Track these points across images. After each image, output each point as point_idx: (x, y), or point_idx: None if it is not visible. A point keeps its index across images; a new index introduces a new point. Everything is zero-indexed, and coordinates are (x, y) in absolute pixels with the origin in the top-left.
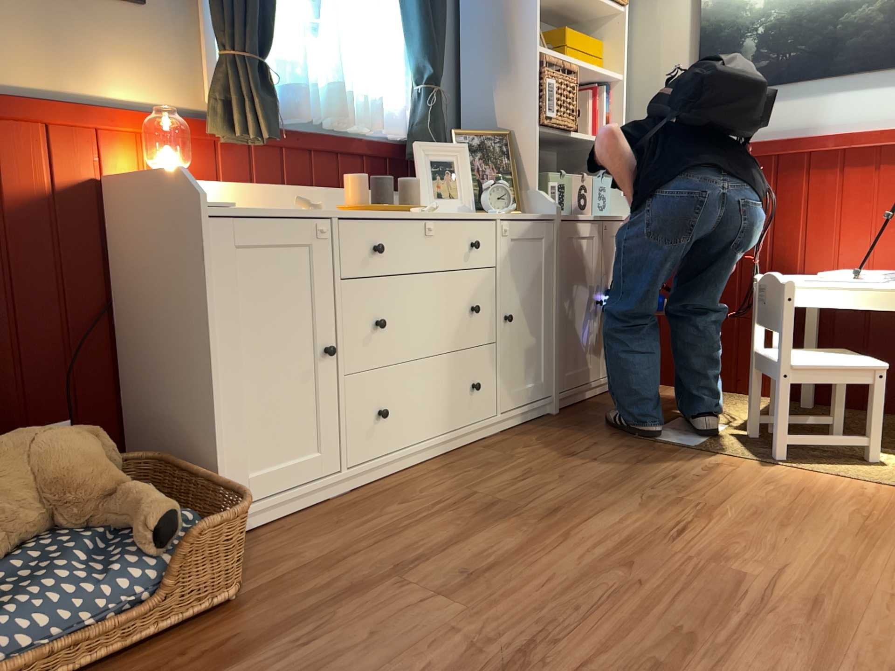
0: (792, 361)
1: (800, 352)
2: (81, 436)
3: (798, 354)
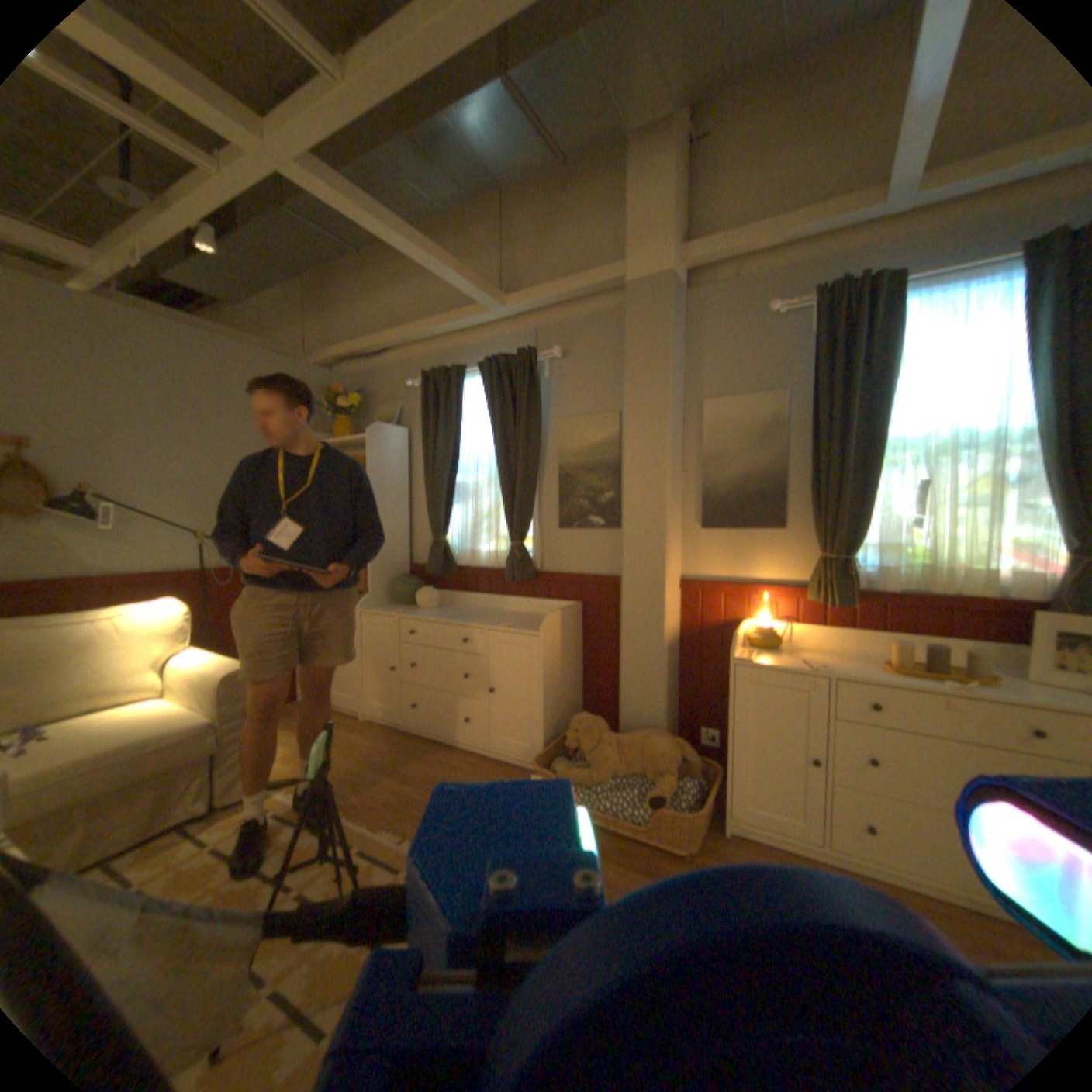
0: None
1: None
2: (669, 745)
3: None
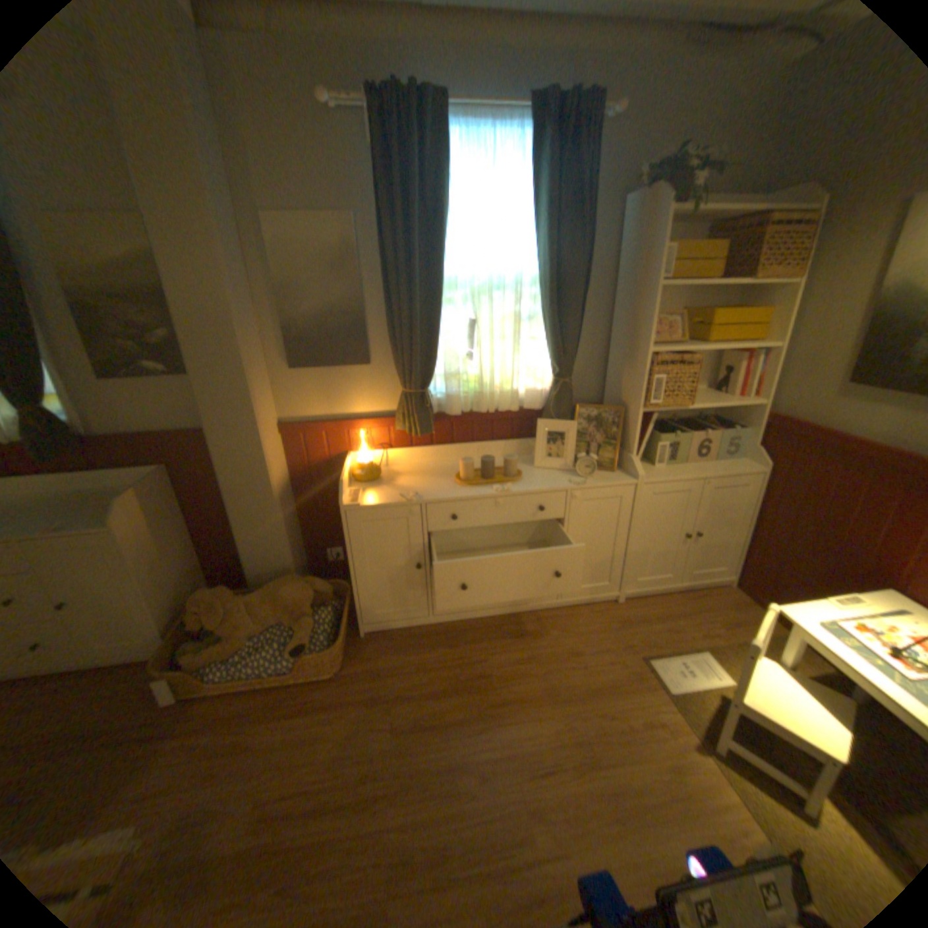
0: (752, 700)
1: (797, 686)
2: (299, 590)
3: (785, 688)
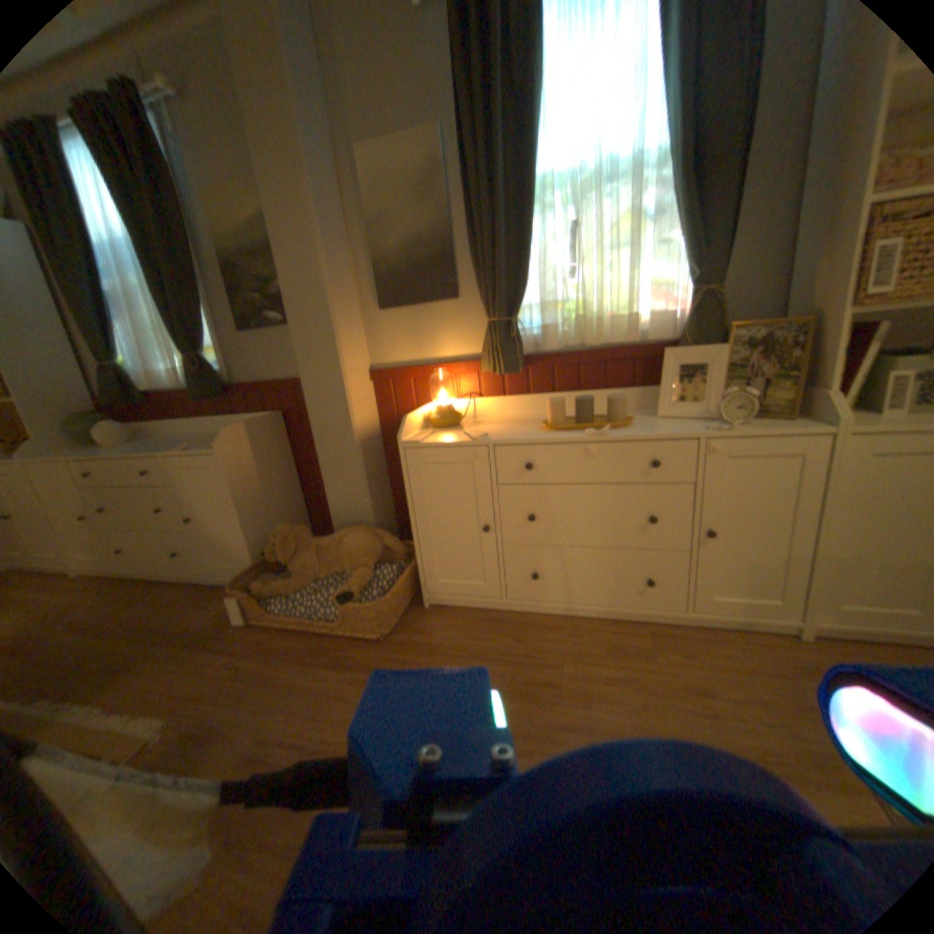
0: None
1: None
2: (365, 538)
3: None
